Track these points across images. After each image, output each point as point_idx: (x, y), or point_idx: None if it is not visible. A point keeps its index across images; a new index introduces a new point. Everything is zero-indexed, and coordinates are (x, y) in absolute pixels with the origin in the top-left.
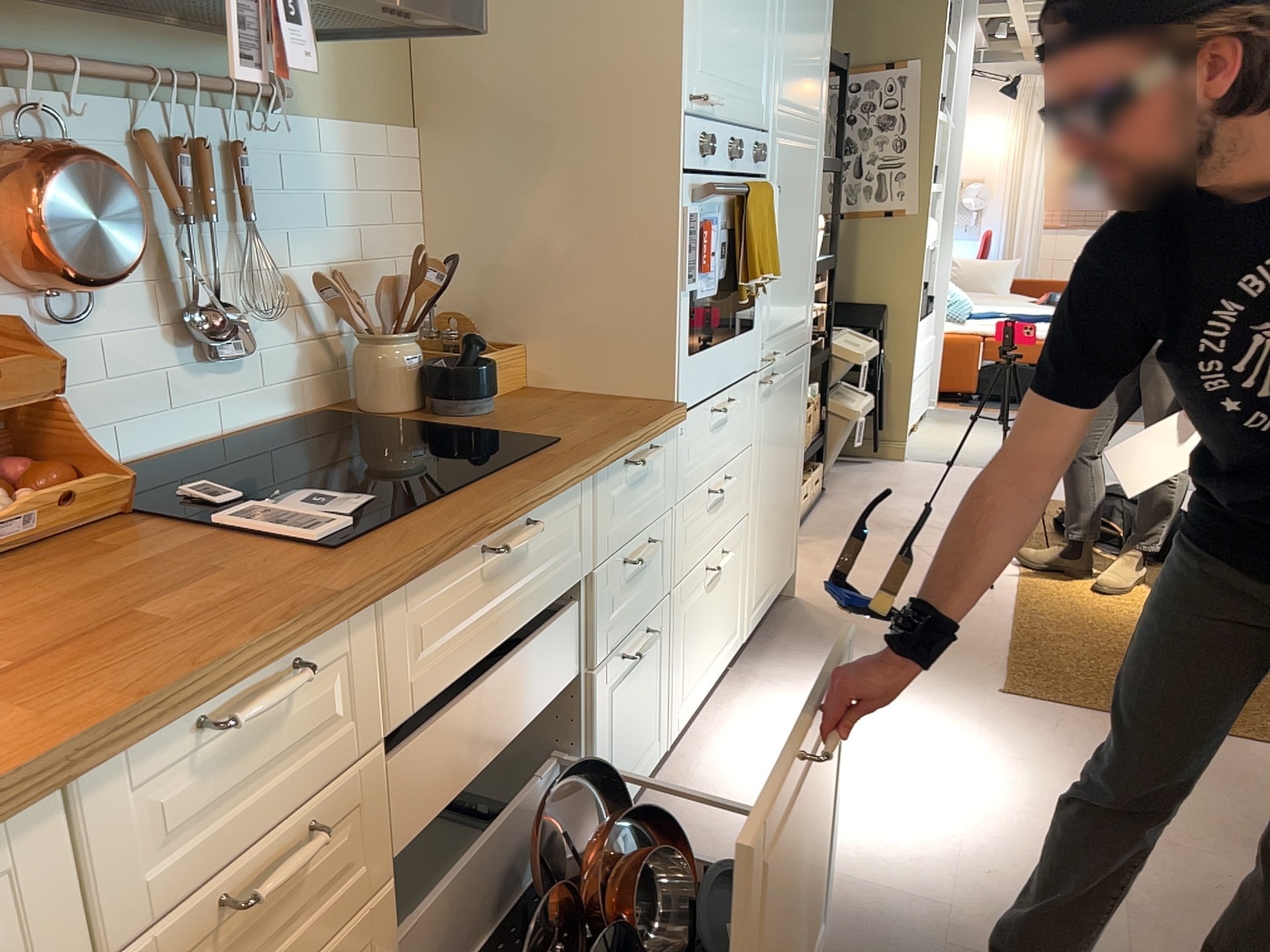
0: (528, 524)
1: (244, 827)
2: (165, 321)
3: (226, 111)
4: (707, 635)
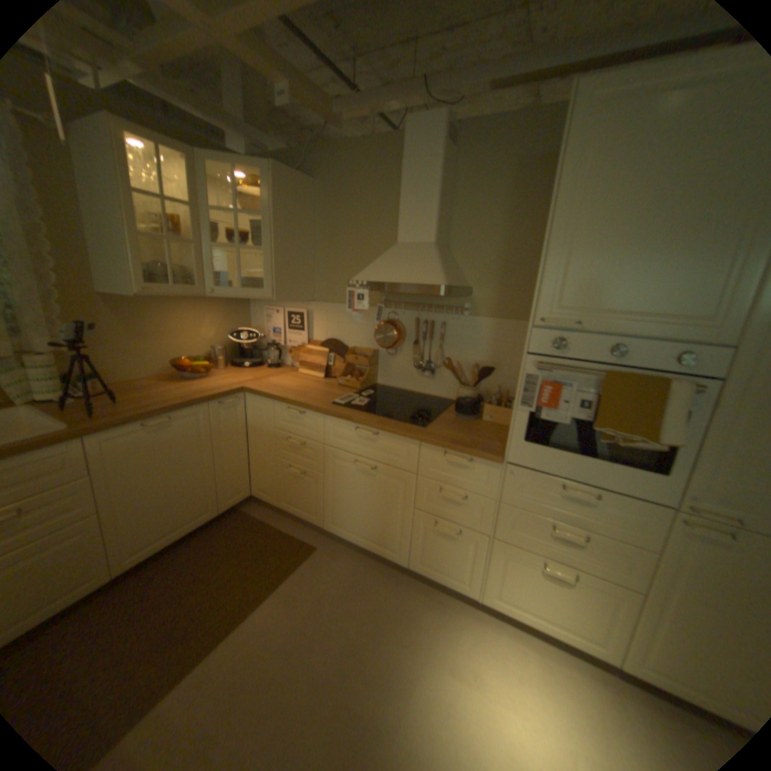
0: (375, 432)
1: (294, 430)
2: (412, 360)
3: (444, 313)
4: (542, 599)
